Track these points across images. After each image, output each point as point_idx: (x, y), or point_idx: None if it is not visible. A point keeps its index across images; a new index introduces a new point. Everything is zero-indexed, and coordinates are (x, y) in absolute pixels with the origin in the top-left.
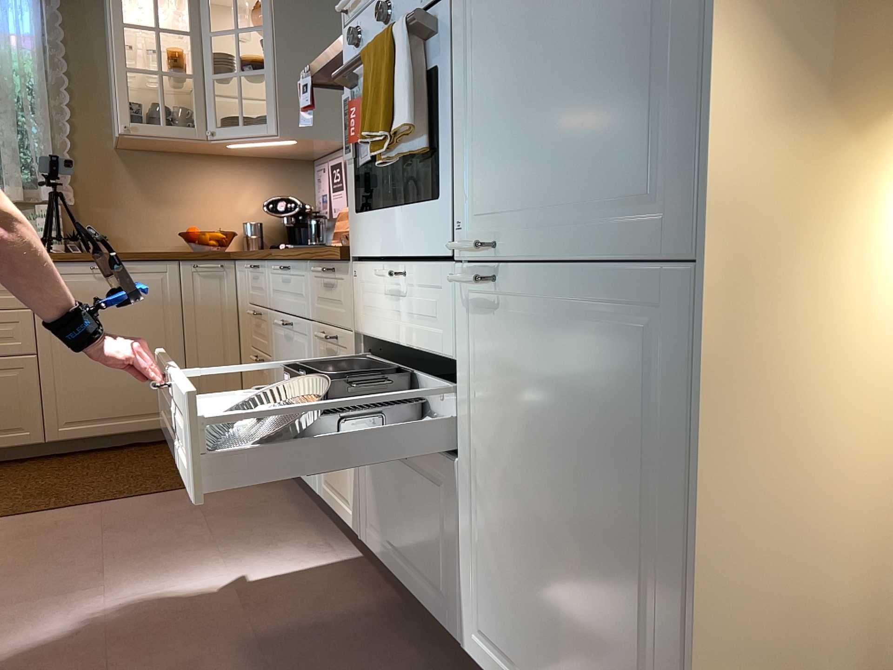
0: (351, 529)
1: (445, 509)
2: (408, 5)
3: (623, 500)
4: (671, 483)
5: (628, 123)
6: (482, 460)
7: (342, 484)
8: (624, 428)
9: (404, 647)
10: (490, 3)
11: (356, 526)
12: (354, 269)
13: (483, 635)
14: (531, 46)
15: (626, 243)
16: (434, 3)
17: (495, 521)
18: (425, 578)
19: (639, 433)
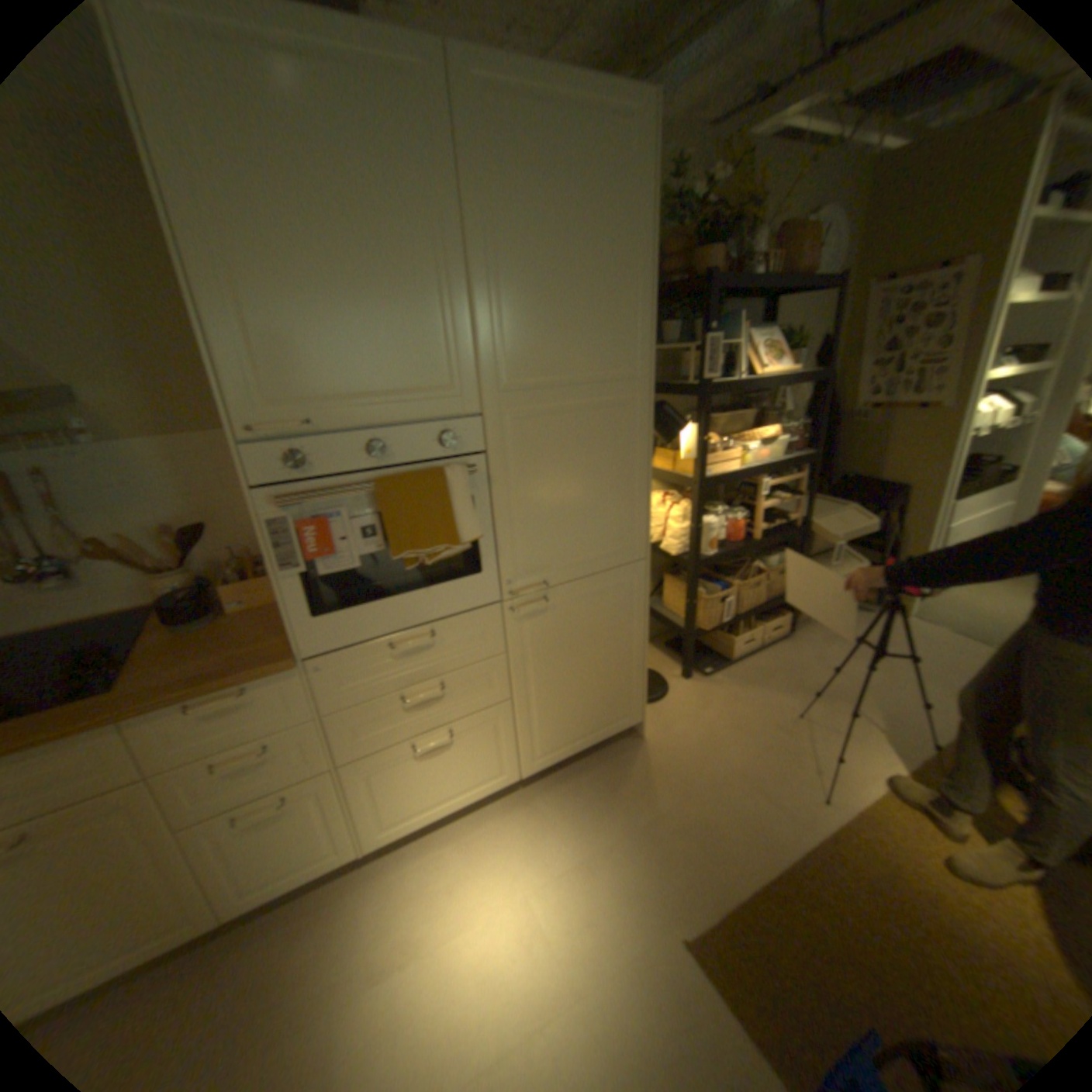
0: (330, 872)
1: (494, 734)
2: (414, 449)
3: (616, 641)
4: (633, 624)
5: (615, 522)
6: (530, 686)
7: (303, 854)
8: (616, 620)
9: (473, 834)
10: (526, 467)
11: (345, 859)
12: (307, 668)
13: (536, 758)
14: (561, 492)
15: (616, 561)
16: (458, 455)
17: (544, 703)
18: (473, 788)
19: (622, 618)
